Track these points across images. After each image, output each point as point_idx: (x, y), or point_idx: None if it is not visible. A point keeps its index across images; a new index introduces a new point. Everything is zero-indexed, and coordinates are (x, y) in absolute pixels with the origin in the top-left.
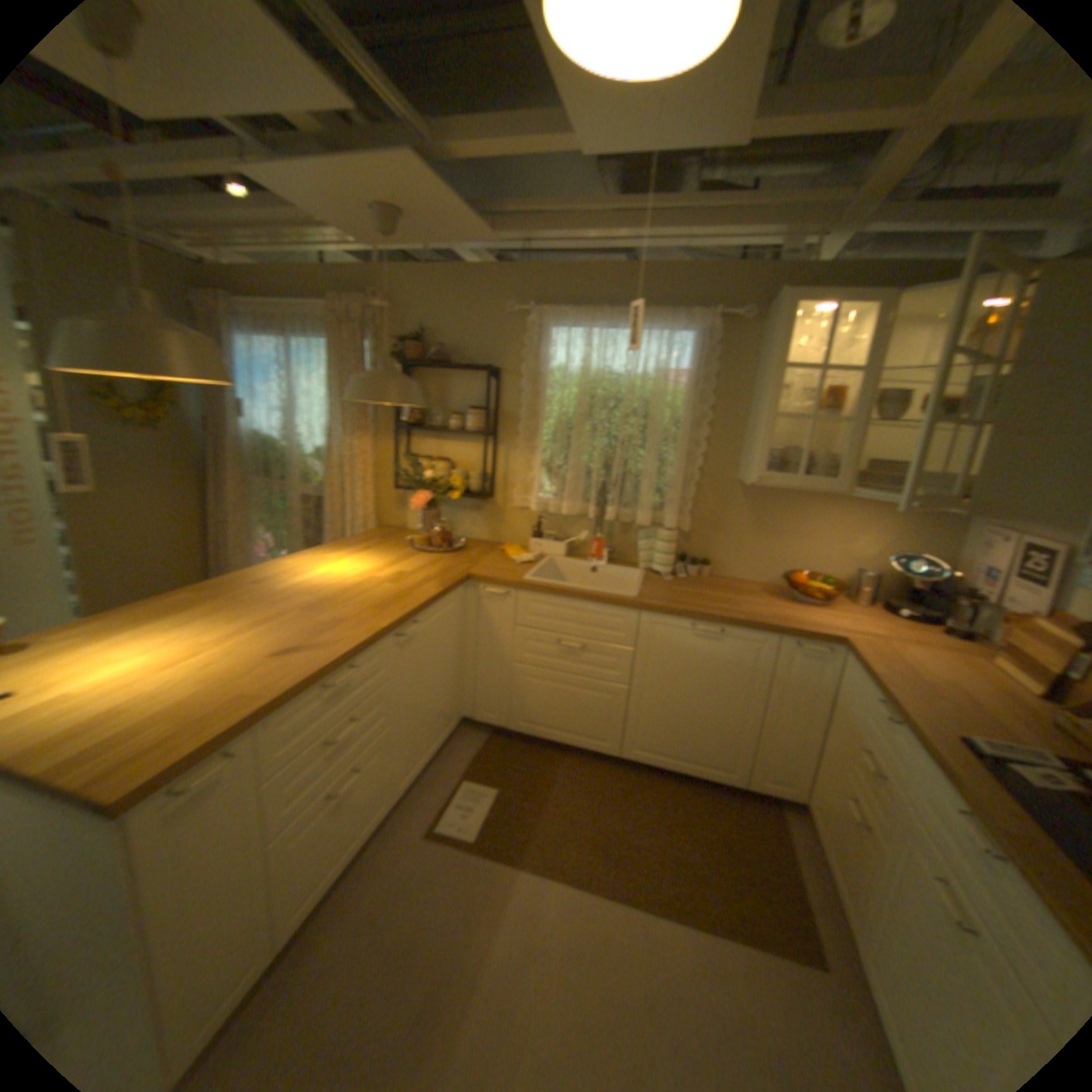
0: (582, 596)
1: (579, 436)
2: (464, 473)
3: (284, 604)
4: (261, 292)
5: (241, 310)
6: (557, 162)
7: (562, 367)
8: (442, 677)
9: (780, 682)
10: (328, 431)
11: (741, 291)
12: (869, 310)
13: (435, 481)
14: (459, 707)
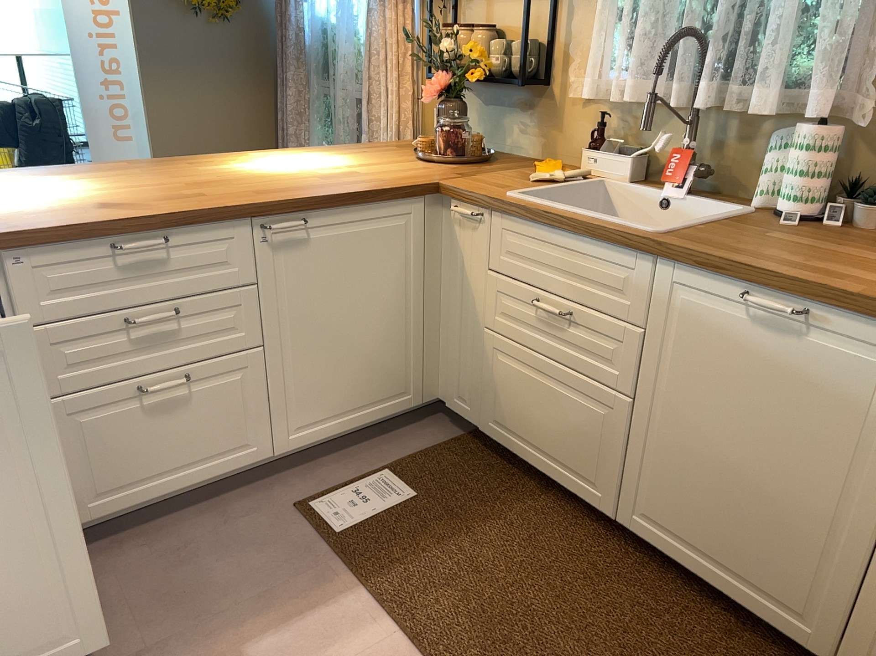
0: (570, 223)
1: None
2: (506, 45)
3: (186, 179)
4: None
5: None
6: None
7: None
8: (382, 322)
9: None
10: (372, 4)
11: None
12: None
13: (461, 57)
14: (431, 381)
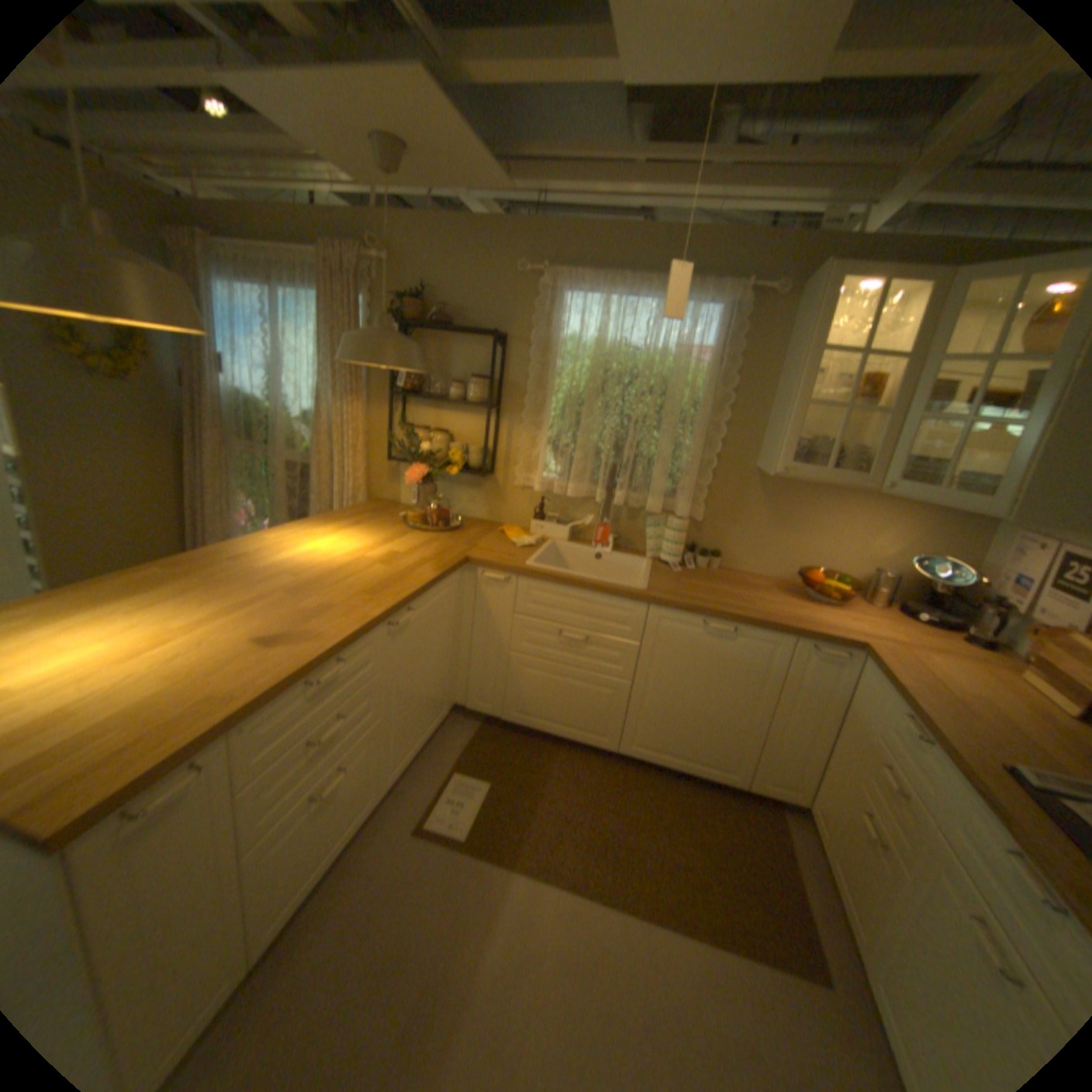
0: (589, 587)
1: (591, 414)
2: (465, 448)
3: (267, 586)
4: (246, 236)
5: (224, 255)
6: (581, 103)
7: (577, 337)
8: (437, 666)
9: (793, 686)
10: (319, 394)
11: (777, 263)
12: (917, 290)
13: (434, 455)
14: (452, 695)
